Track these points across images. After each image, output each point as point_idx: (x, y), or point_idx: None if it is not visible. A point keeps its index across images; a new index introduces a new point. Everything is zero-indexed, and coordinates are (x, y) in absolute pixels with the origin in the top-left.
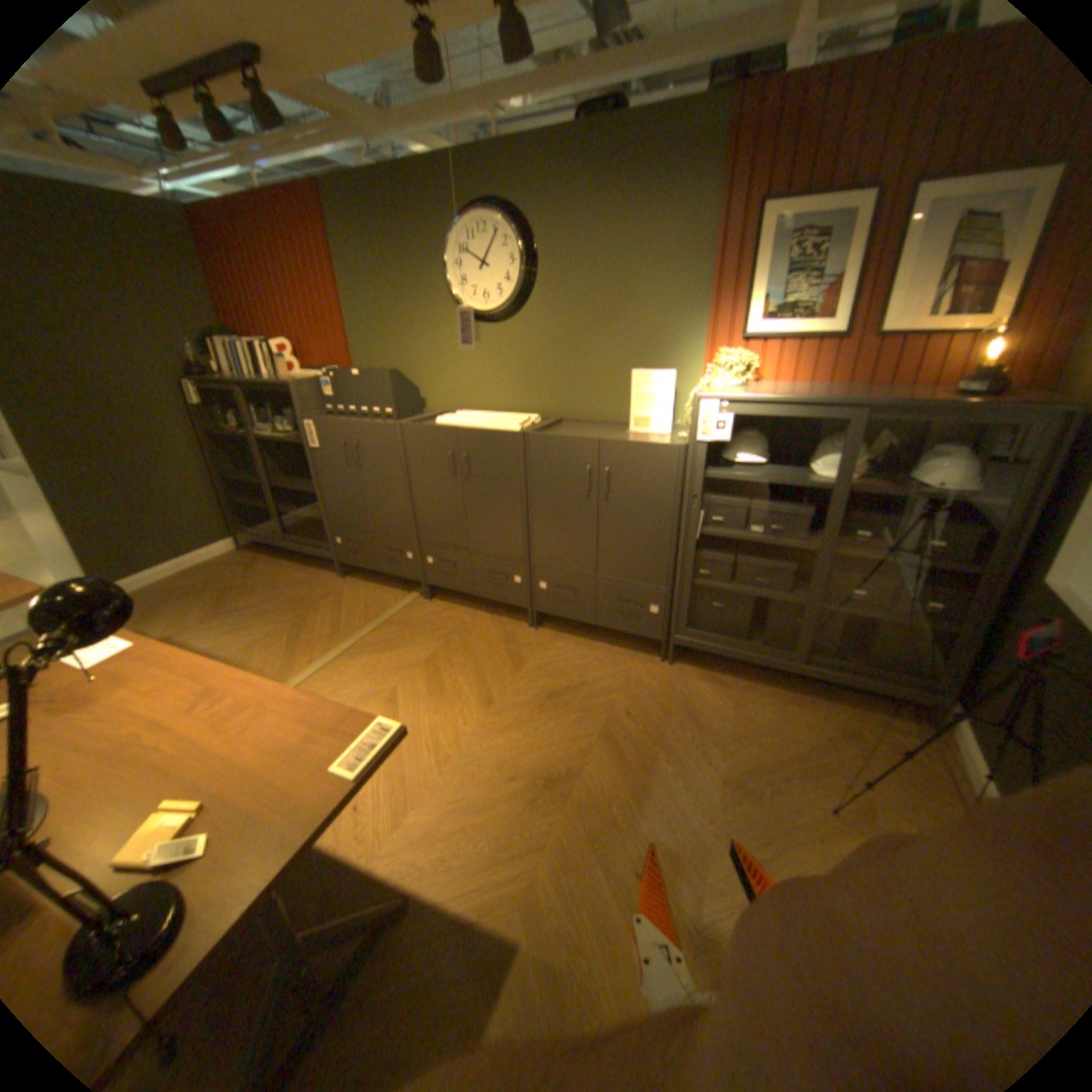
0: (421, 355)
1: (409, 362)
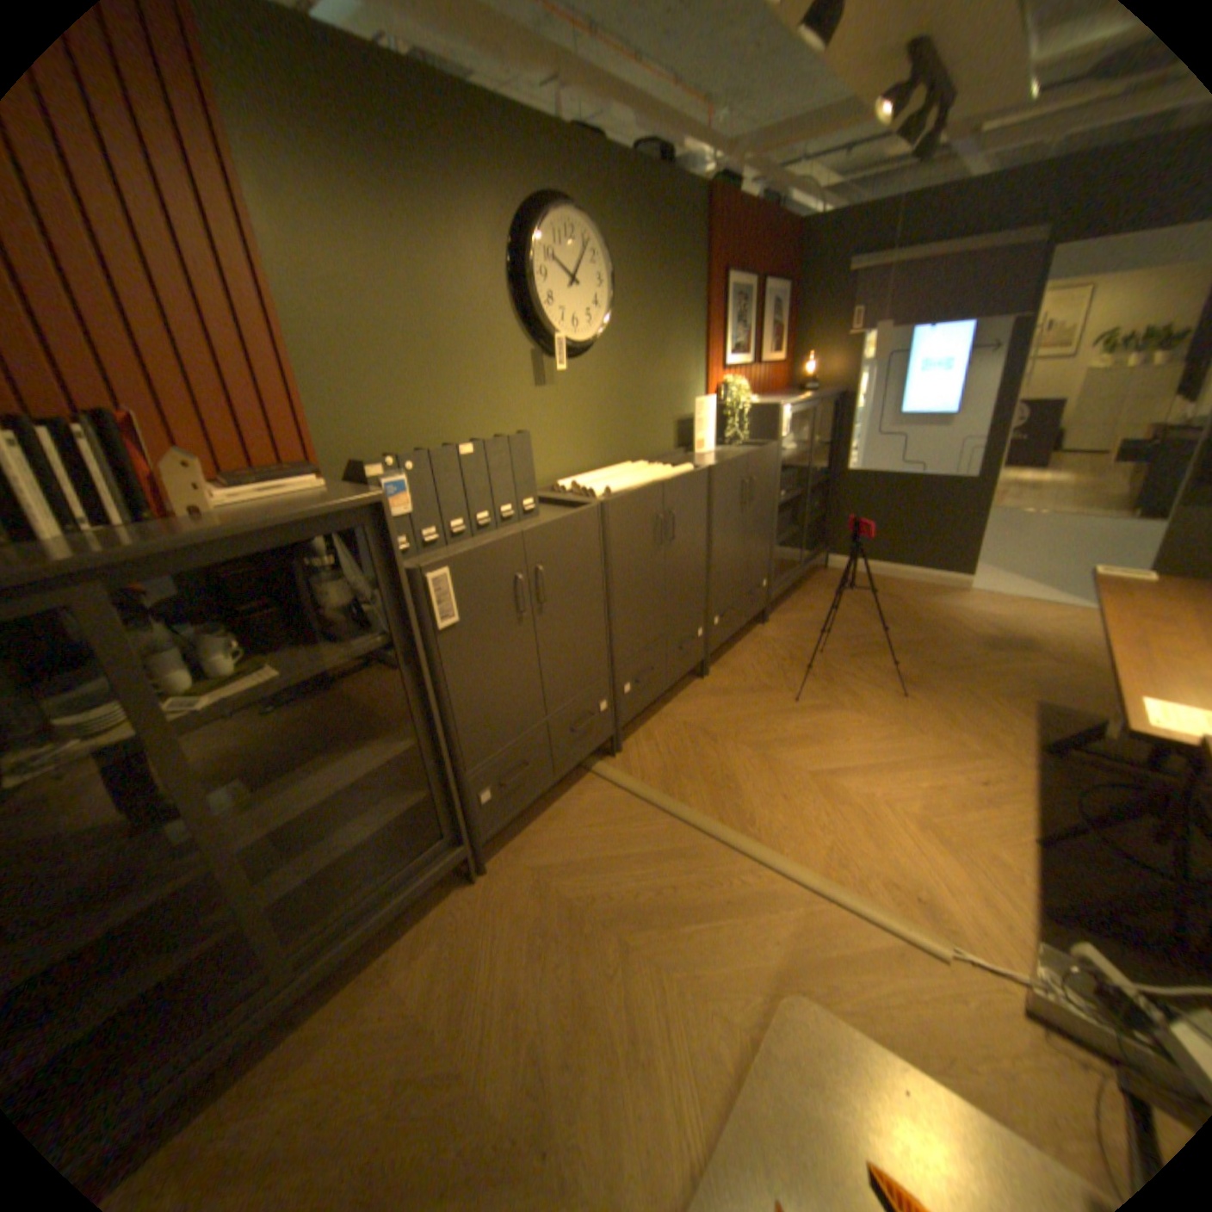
0: (467, 414)
1: (446, 429)
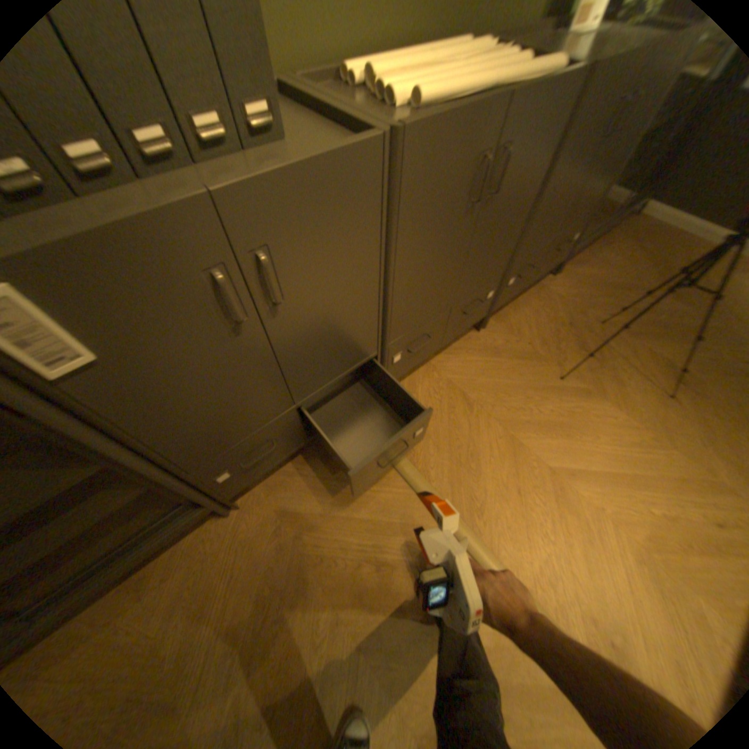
0: None
1: None
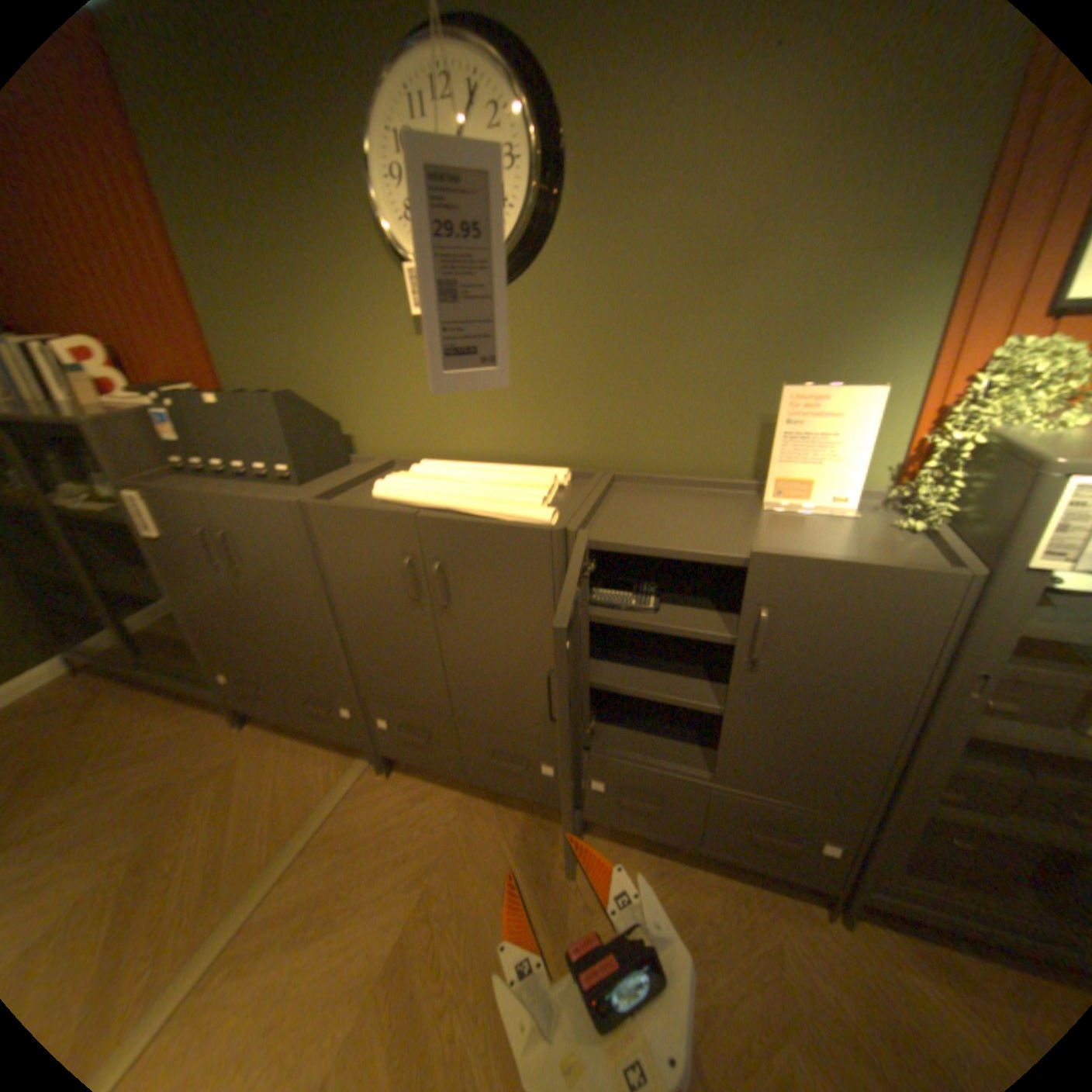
0: (328, 360)
1: (308, 373)
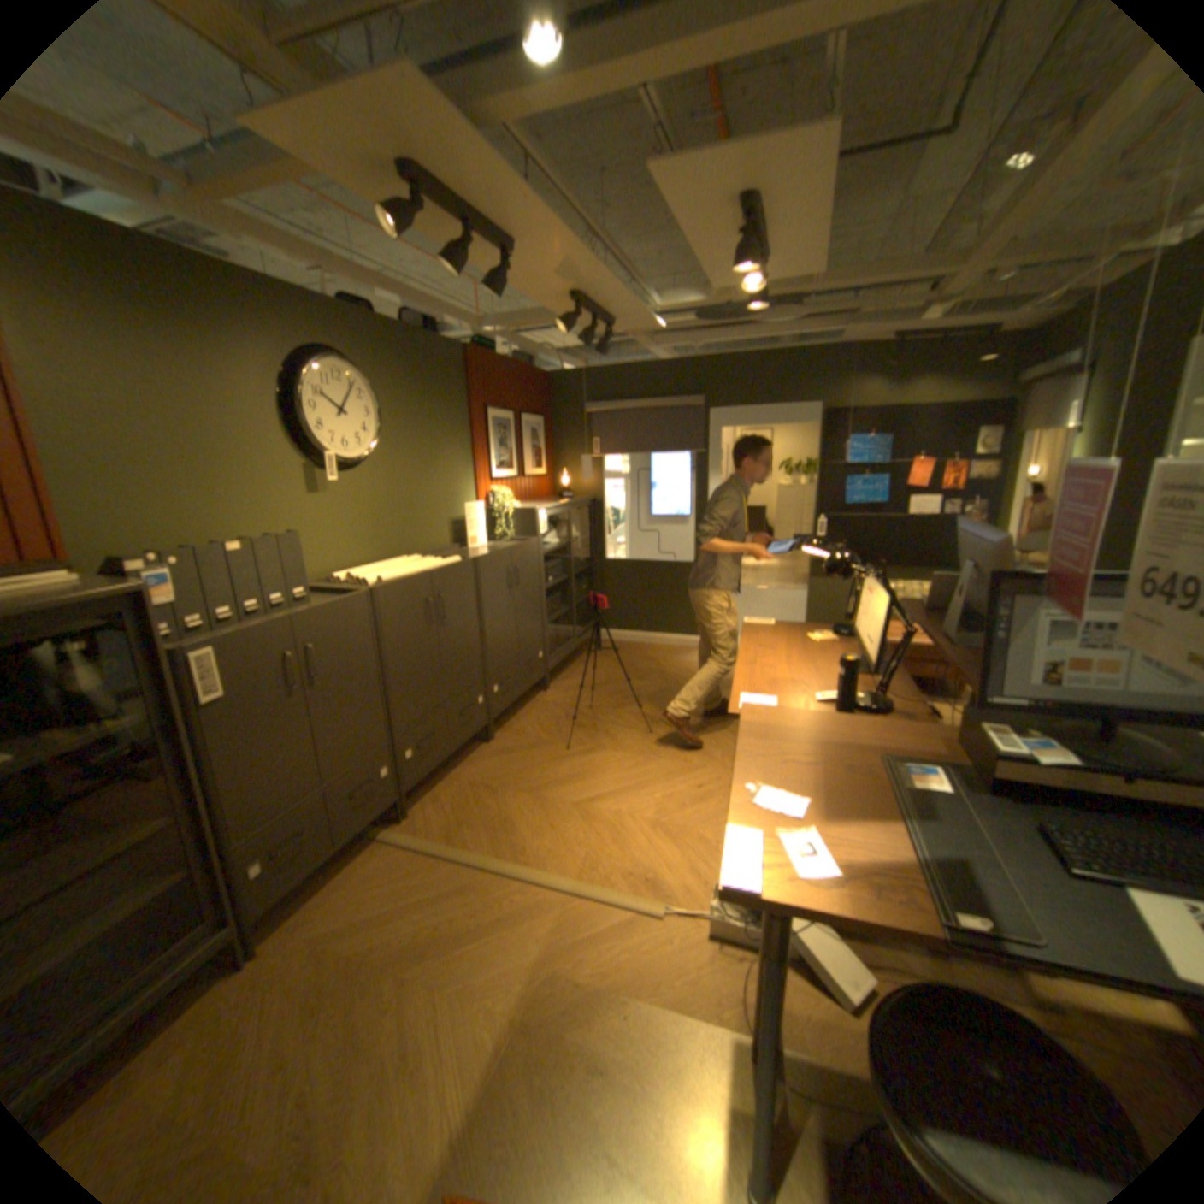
0: (237, 516)
1: (215, 529)
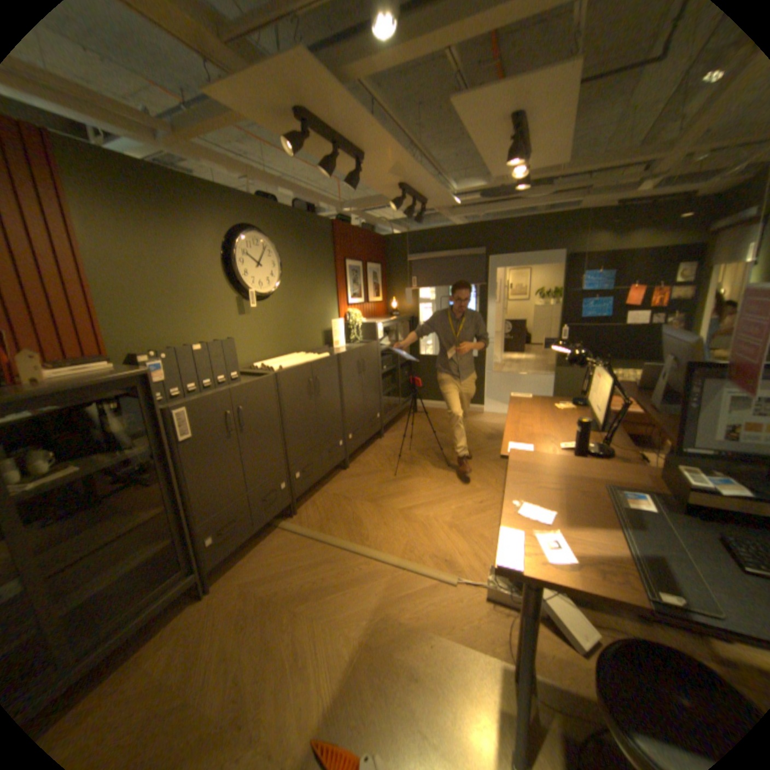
0: (198, 329)
1: (185, 337)
